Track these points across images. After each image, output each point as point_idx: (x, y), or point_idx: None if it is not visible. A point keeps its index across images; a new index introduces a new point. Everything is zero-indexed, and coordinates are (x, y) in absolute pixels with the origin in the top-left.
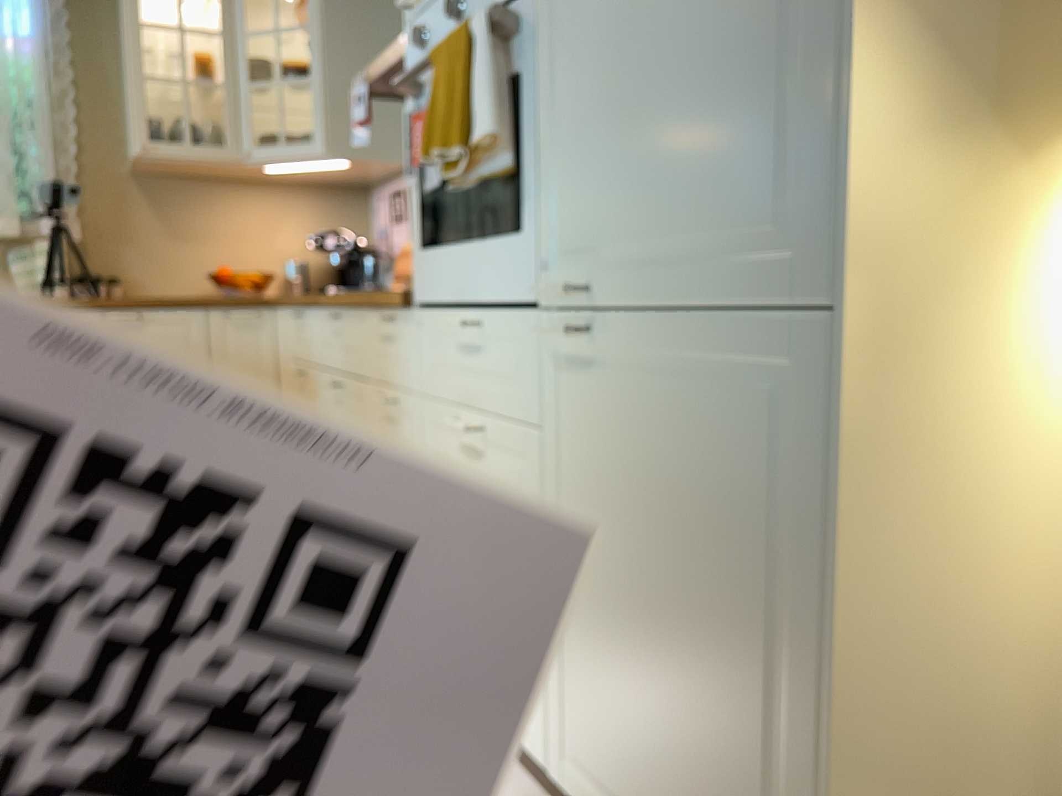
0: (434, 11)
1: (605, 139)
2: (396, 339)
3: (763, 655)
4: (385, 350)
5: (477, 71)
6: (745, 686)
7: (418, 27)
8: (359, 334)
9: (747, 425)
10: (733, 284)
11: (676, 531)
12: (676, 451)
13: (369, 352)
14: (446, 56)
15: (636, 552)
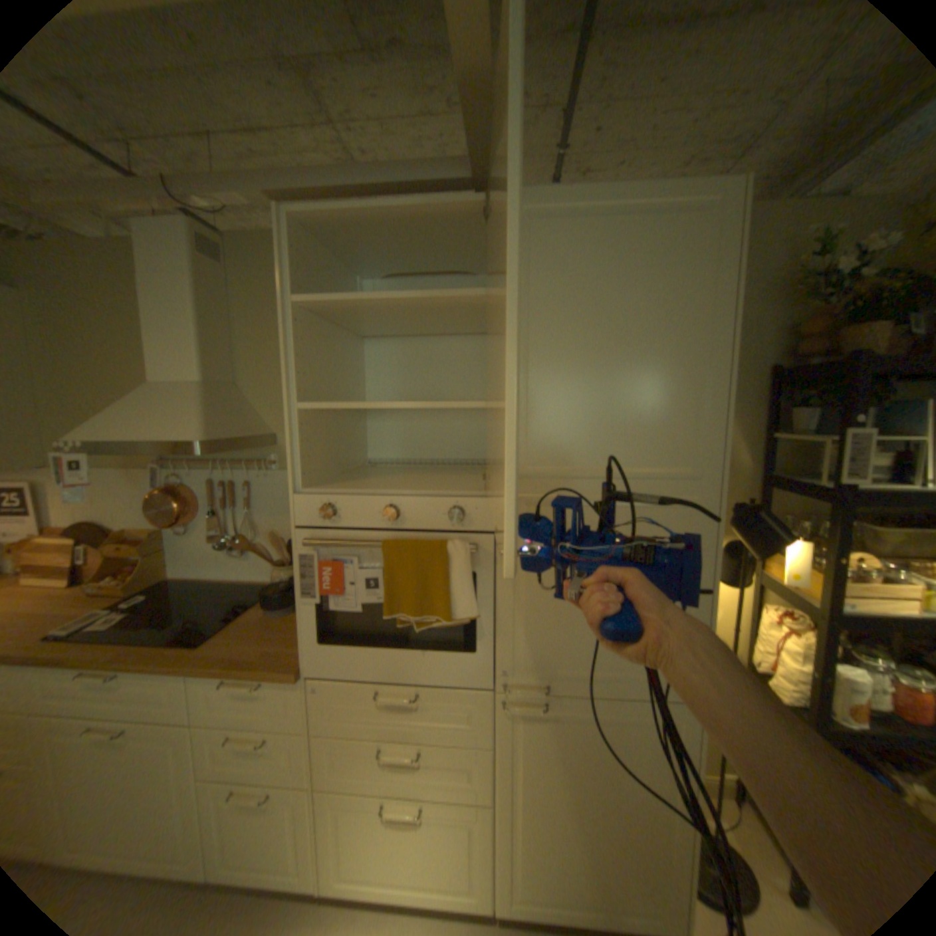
0: (340, 500)
1: (553, 623)
2: (258, 698)
3: (653, 815)
4: (235, 707)
5: (449, 577)
6: (643, 829)
7: (326, 509)
8: (167, 692)
9: (647, 739)
10: (641, 691)
11: (602, 782)
12: (603, 752)
13: (187, 704)
14: (407, 557)
15: (573, 794)
